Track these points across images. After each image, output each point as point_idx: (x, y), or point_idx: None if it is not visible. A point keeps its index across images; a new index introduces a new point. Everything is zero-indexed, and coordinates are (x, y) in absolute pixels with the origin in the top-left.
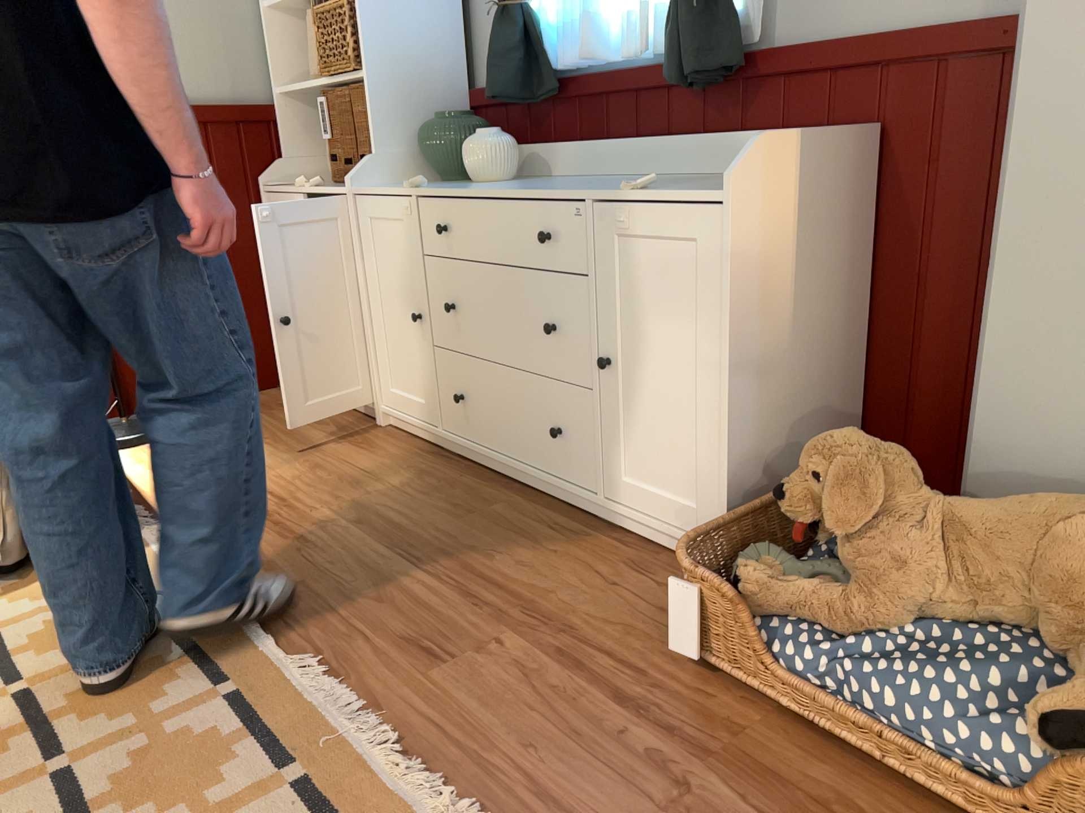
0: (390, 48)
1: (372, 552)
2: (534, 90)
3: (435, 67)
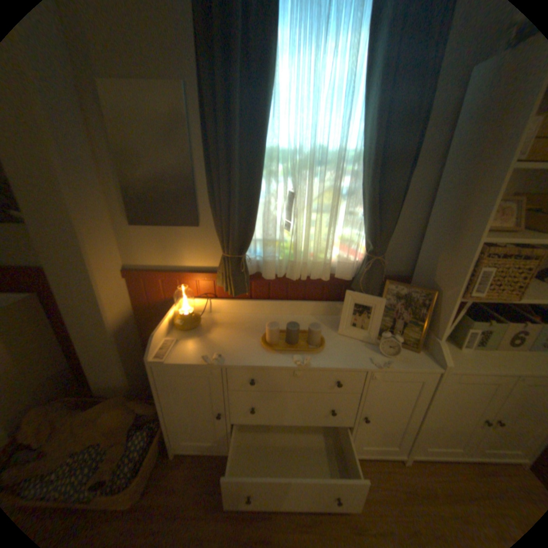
0: None
1: None
2: None
3: None
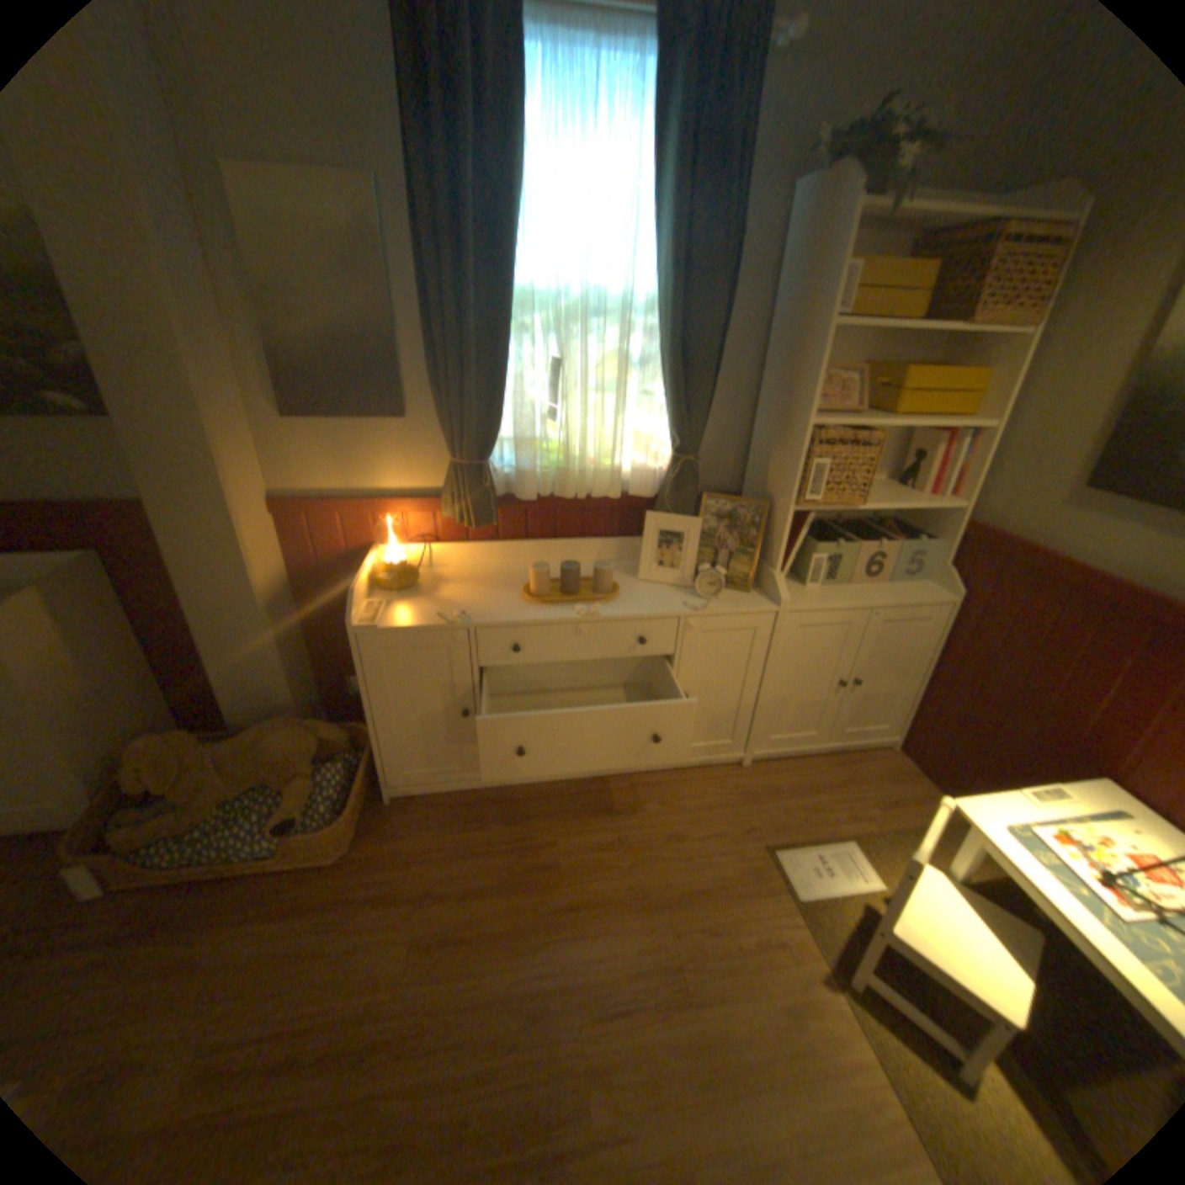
0: None
1: None
2: None
3: None
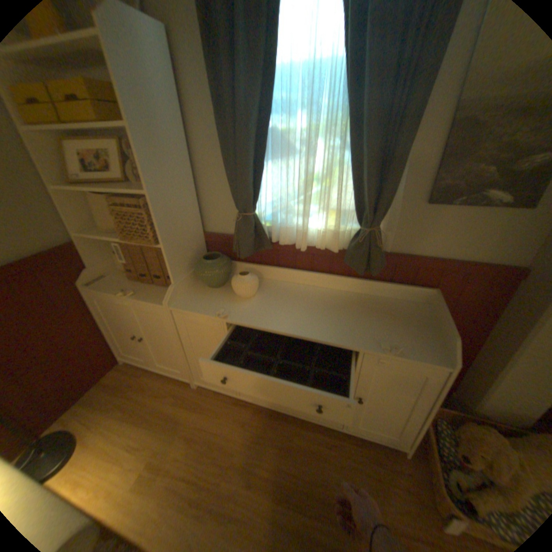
0: (172, 228)
1: (275, 512)
2: (258, 246)
3: (191, 227)
